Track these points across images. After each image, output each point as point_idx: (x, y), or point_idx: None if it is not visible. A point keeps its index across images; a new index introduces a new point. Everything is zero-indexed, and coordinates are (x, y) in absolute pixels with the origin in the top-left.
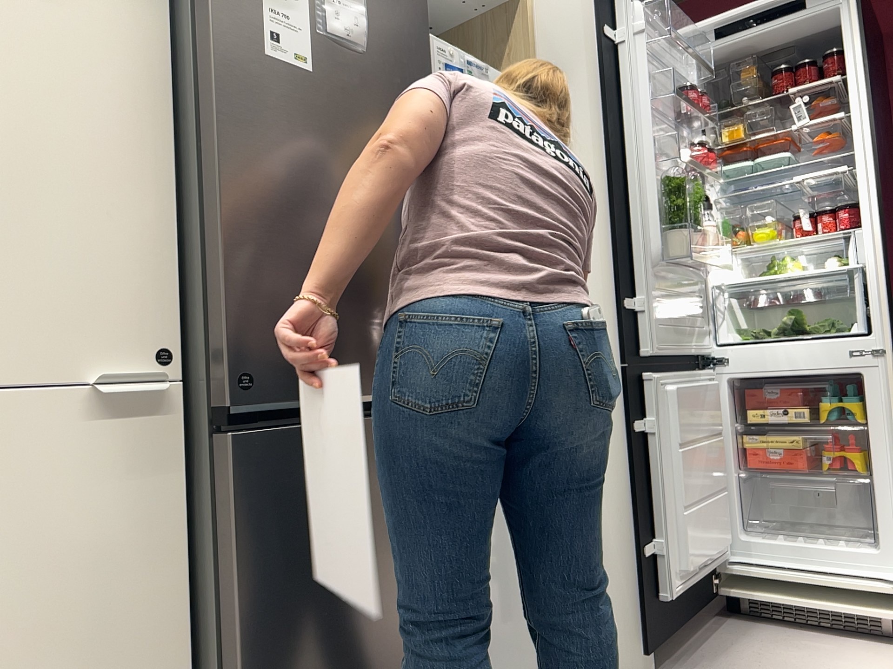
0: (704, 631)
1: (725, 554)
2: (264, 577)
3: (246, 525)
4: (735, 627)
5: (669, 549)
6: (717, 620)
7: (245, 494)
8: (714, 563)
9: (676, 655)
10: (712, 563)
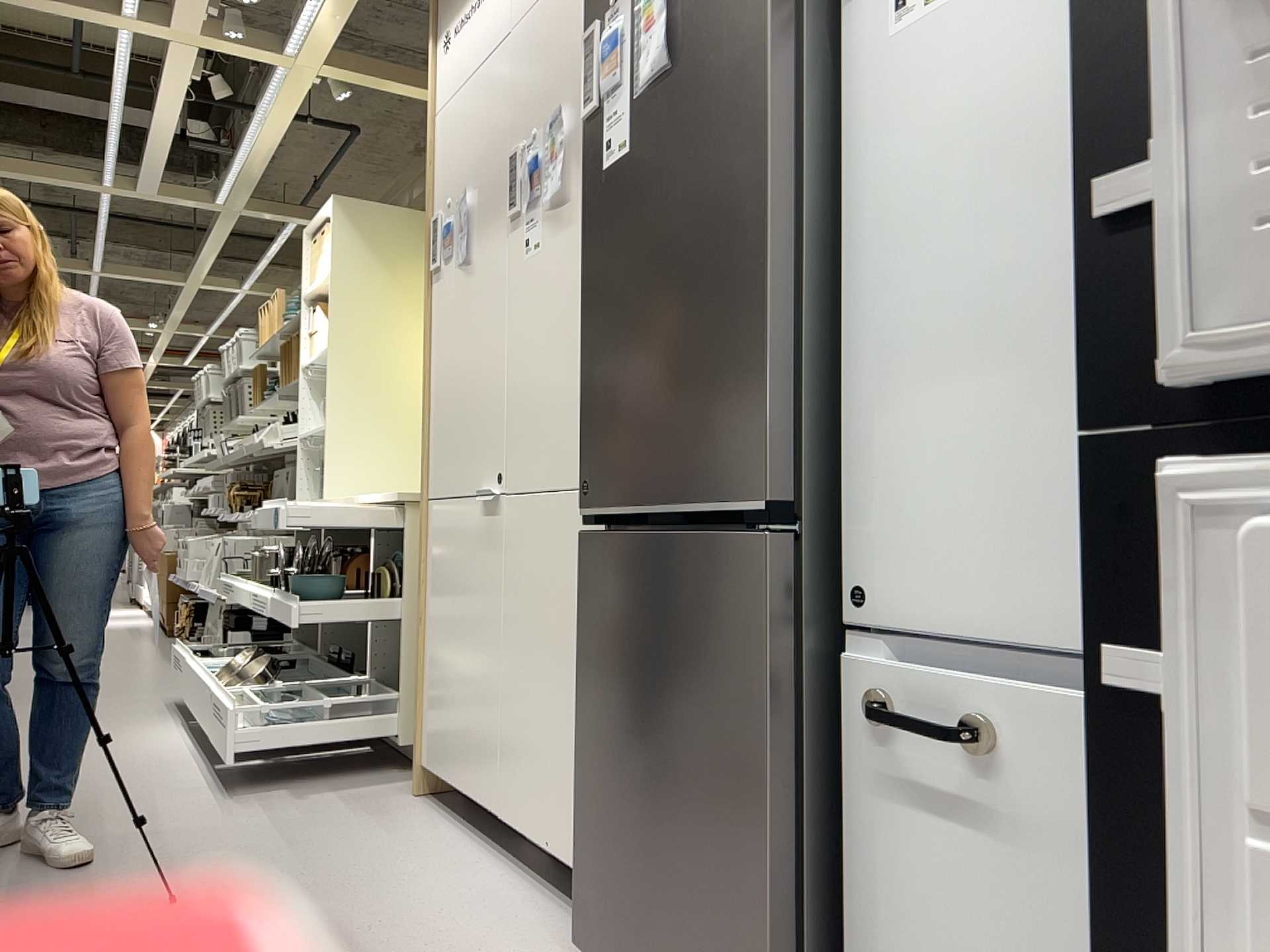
0: None
1: None
2: (589, 667)
3: (584, 615)
4: None
5: None
6: None
7: (584, 588)
8: None
9: None
10: None
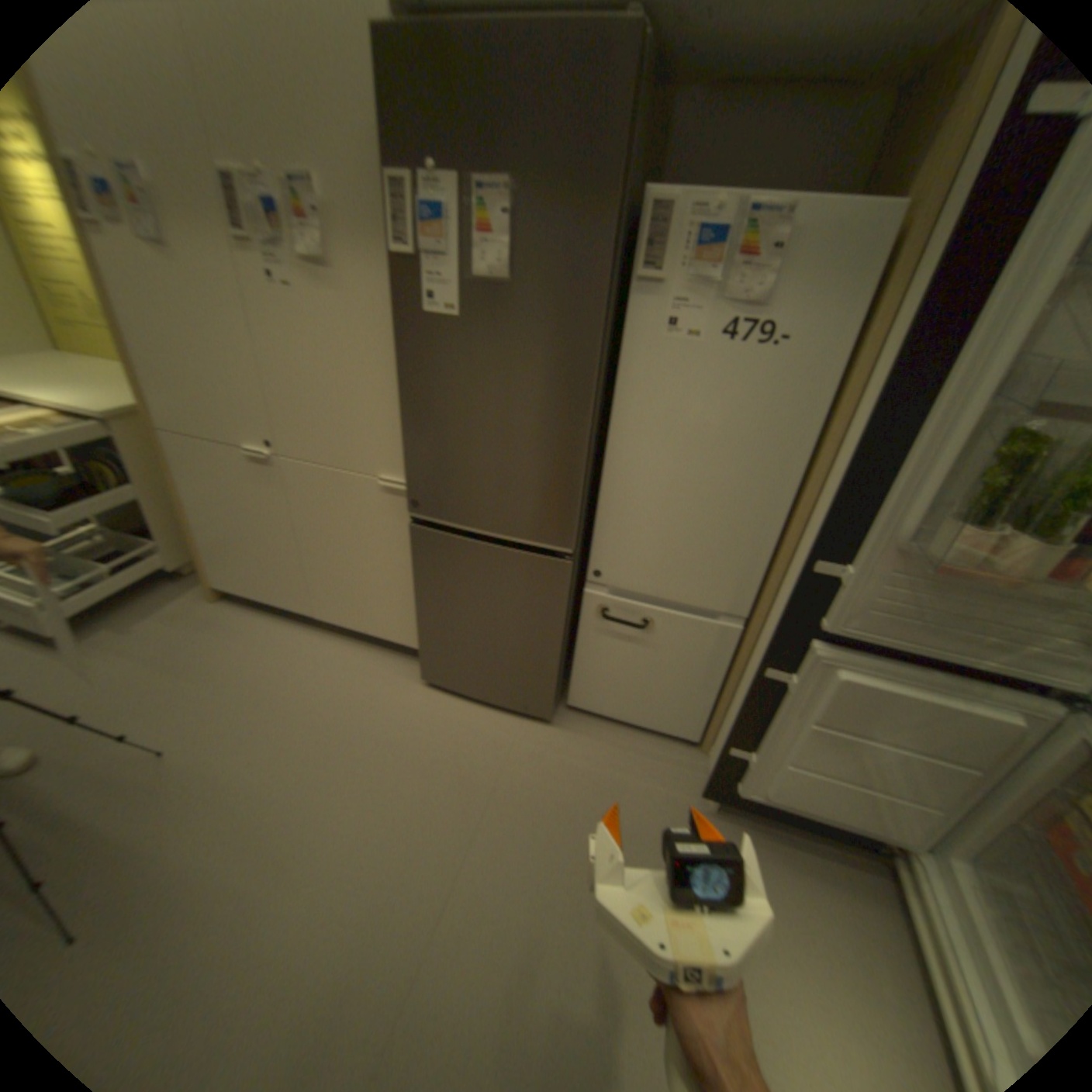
0: (834, 853)
1: (900, 843)
2: (426, 583)
3: (417, 560)
4: (868, 885)
5: (756, 769)
6: (871, 866)
7: (417, 549)
8: (859, 829)
9: (764, 827)
10: (848, 826)
